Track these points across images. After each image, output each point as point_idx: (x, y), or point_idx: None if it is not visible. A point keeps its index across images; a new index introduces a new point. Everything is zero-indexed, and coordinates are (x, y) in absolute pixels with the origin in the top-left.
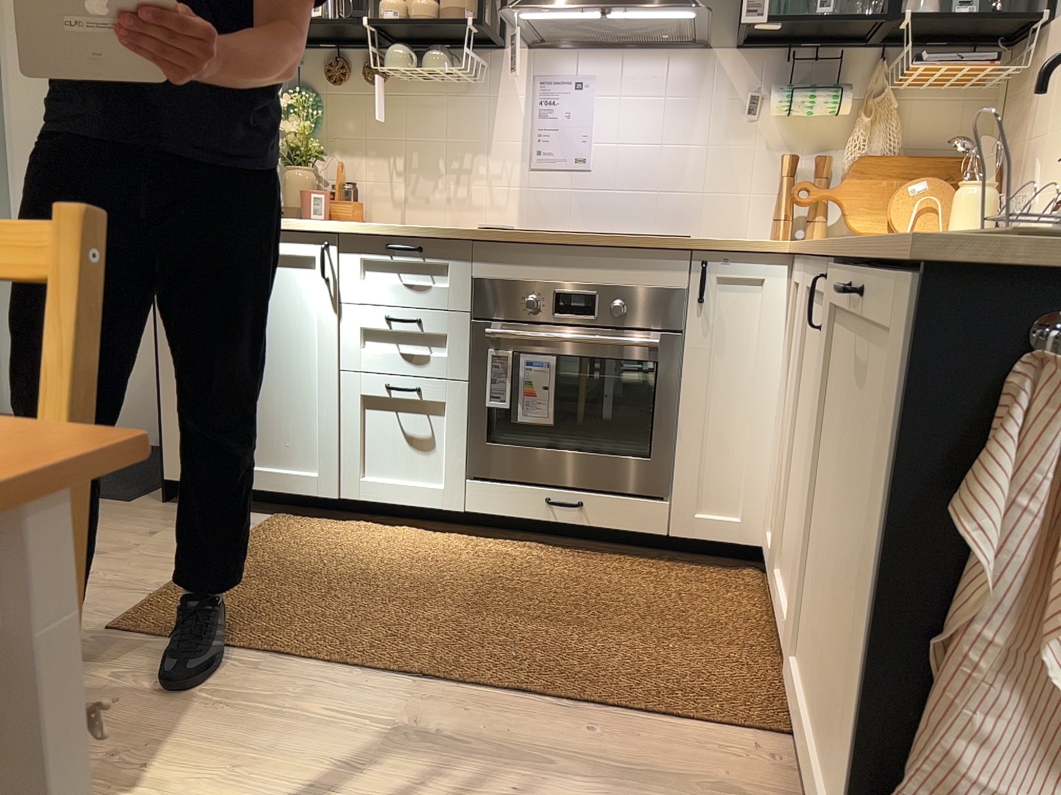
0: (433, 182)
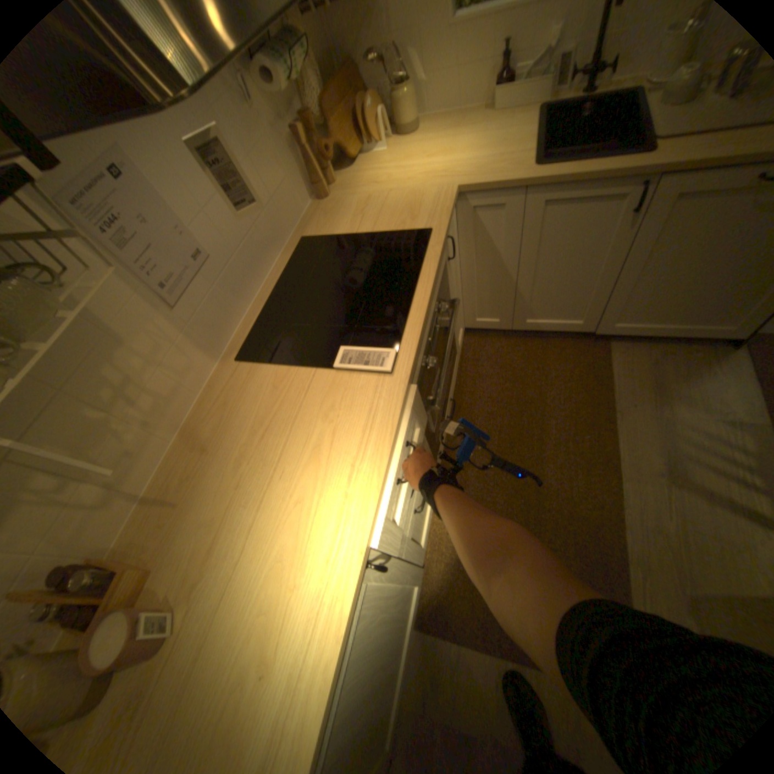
0: (102, 436)
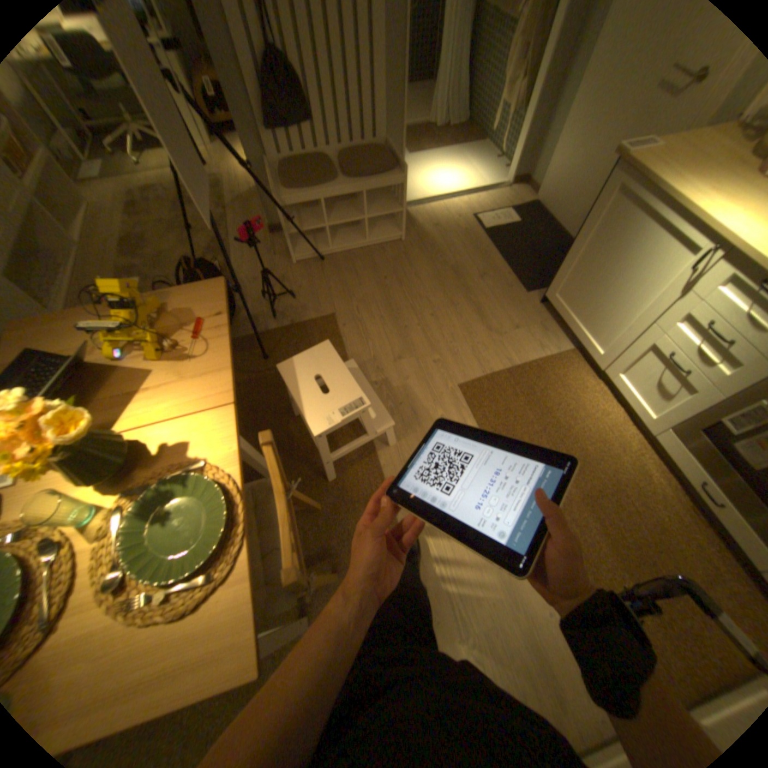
0: None
